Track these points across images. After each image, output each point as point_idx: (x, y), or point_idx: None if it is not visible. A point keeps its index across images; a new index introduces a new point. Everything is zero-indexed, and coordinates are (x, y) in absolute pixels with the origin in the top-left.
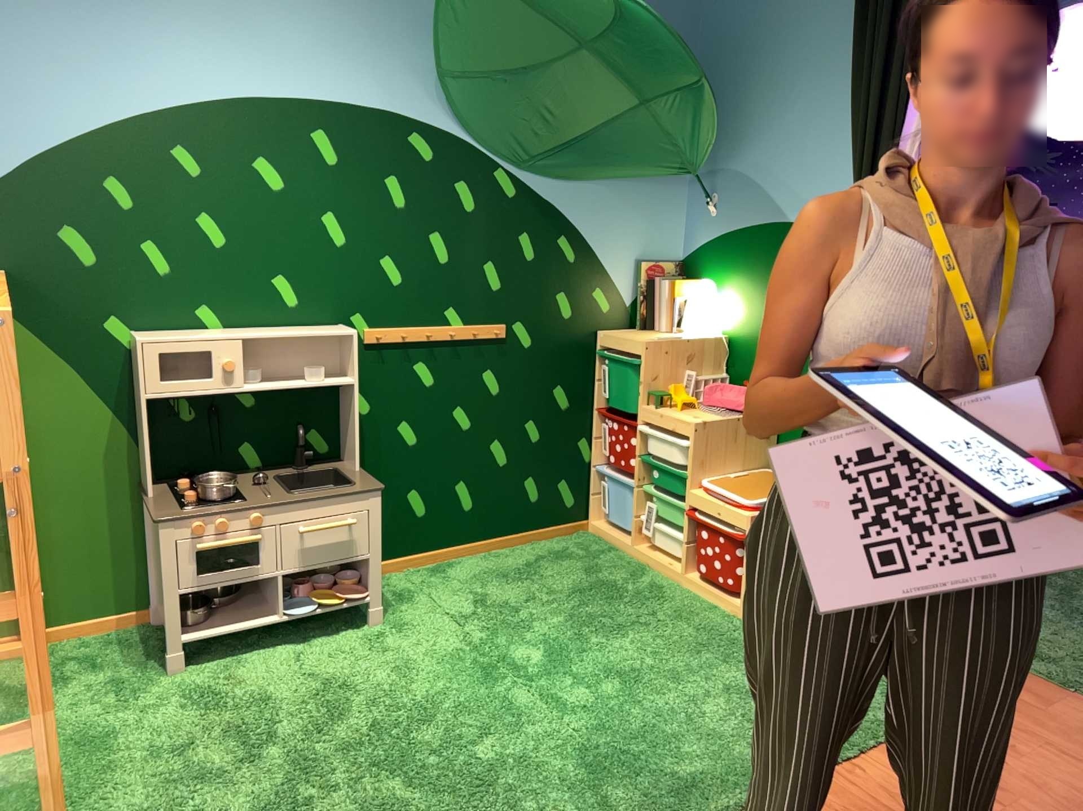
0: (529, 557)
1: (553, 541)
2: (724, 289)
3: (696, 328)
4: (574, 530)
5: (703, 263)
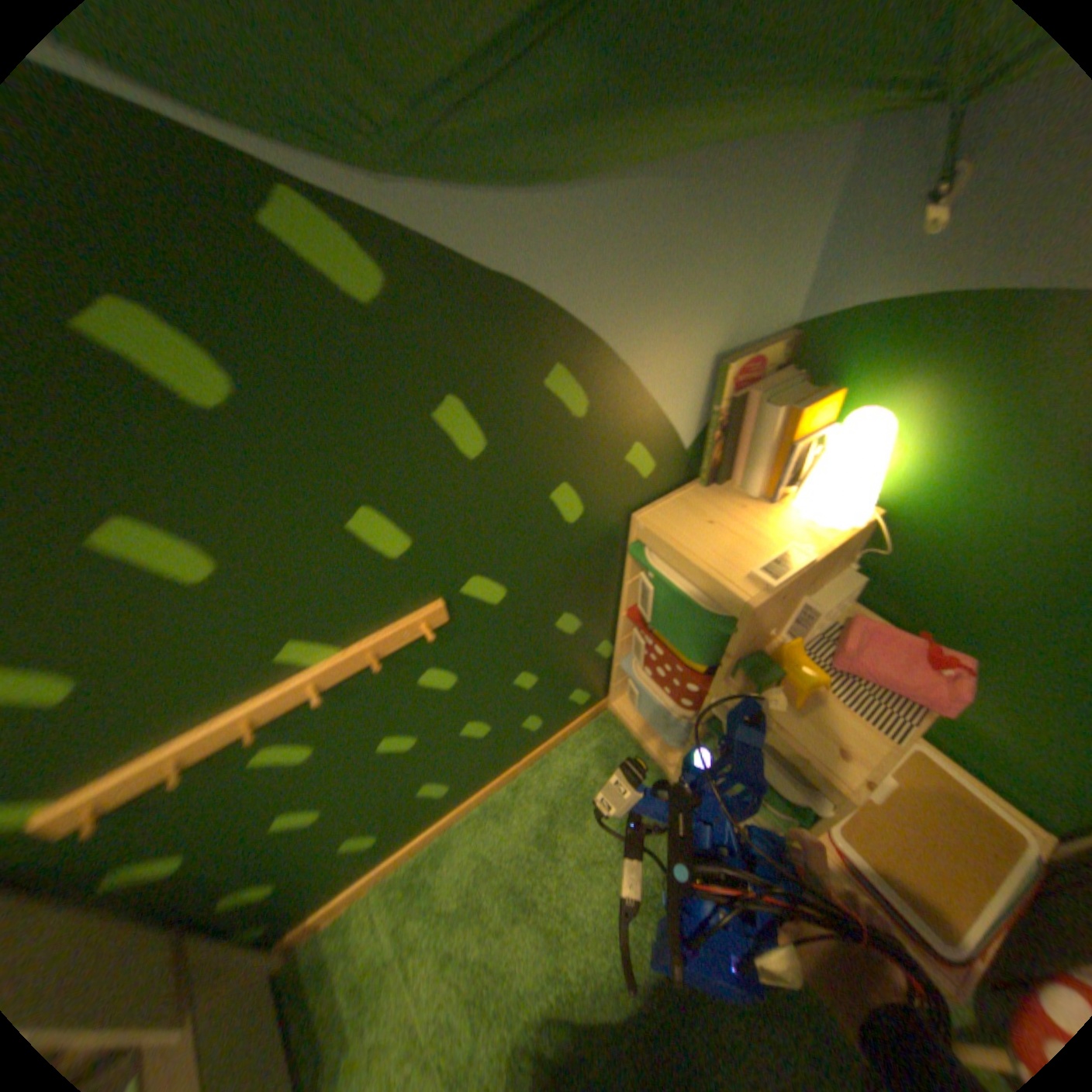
0: (542, 819)
1: (569, 755)
2: (922, 420)
3: (844, 511)
4: (594, 718)
5: (872, 344)
